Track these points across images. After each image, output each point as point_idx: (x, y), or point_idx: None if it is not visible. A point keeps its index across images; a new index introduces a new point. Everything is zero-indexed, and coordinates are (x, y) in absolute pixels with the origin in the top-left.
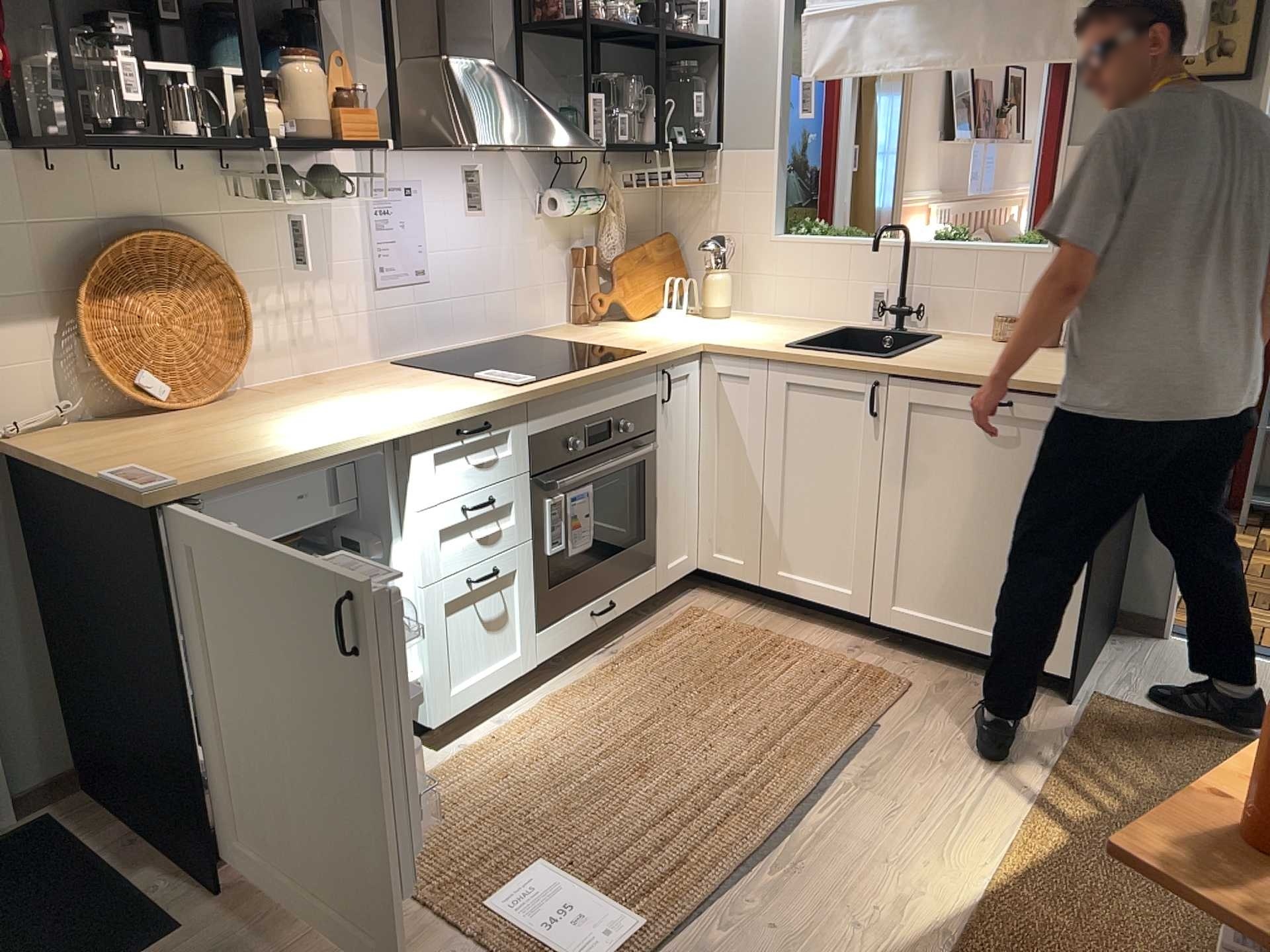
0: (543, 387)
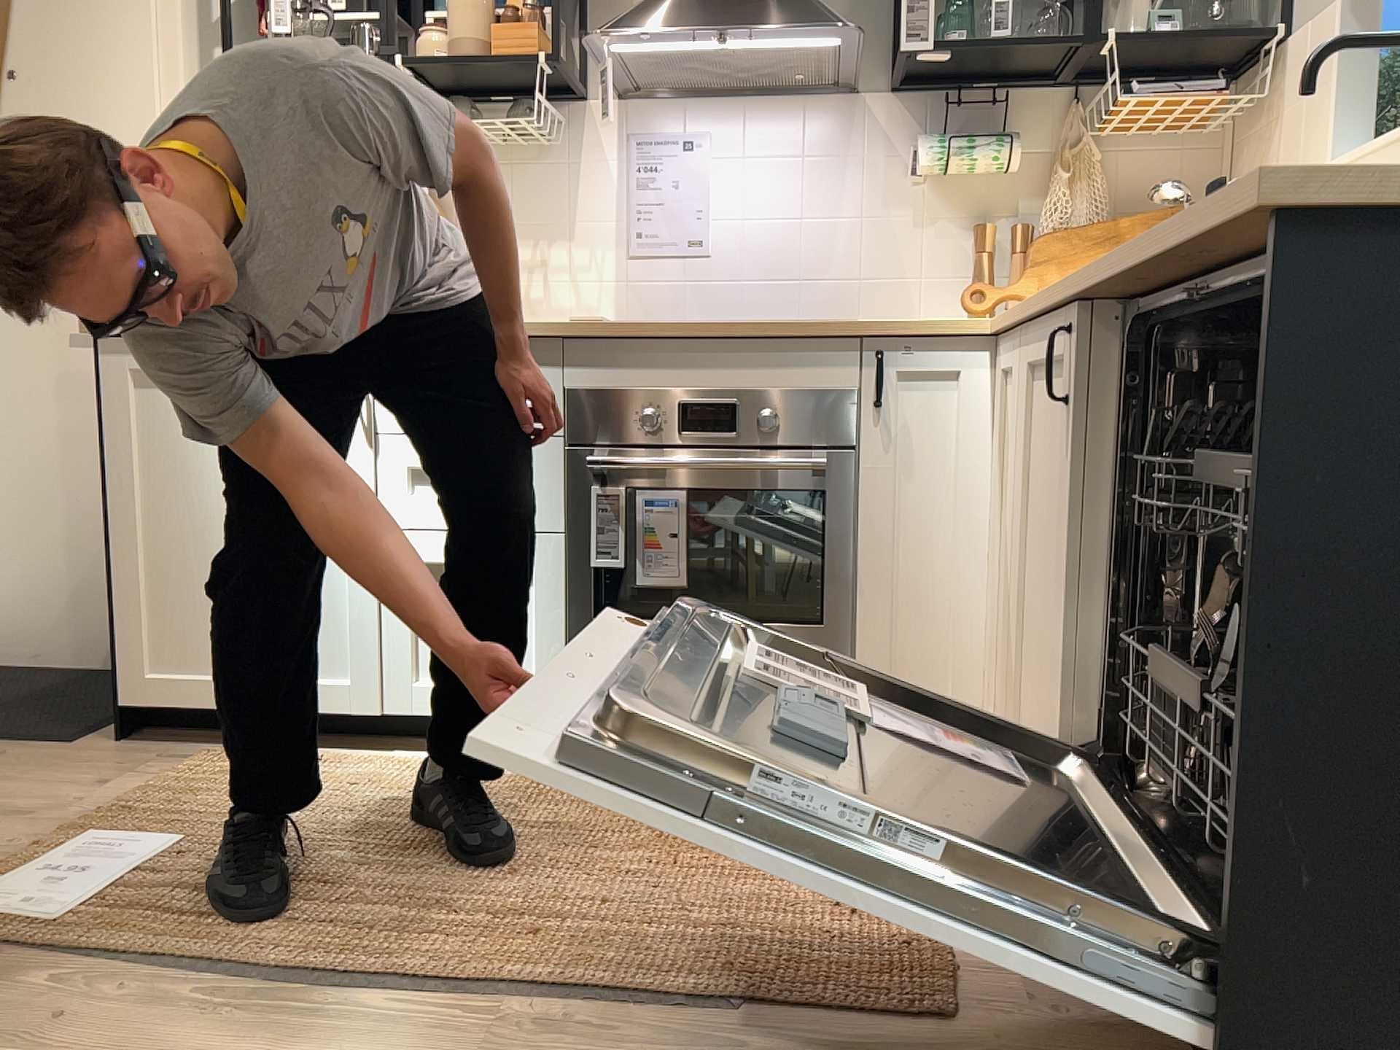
0: (585, 323)
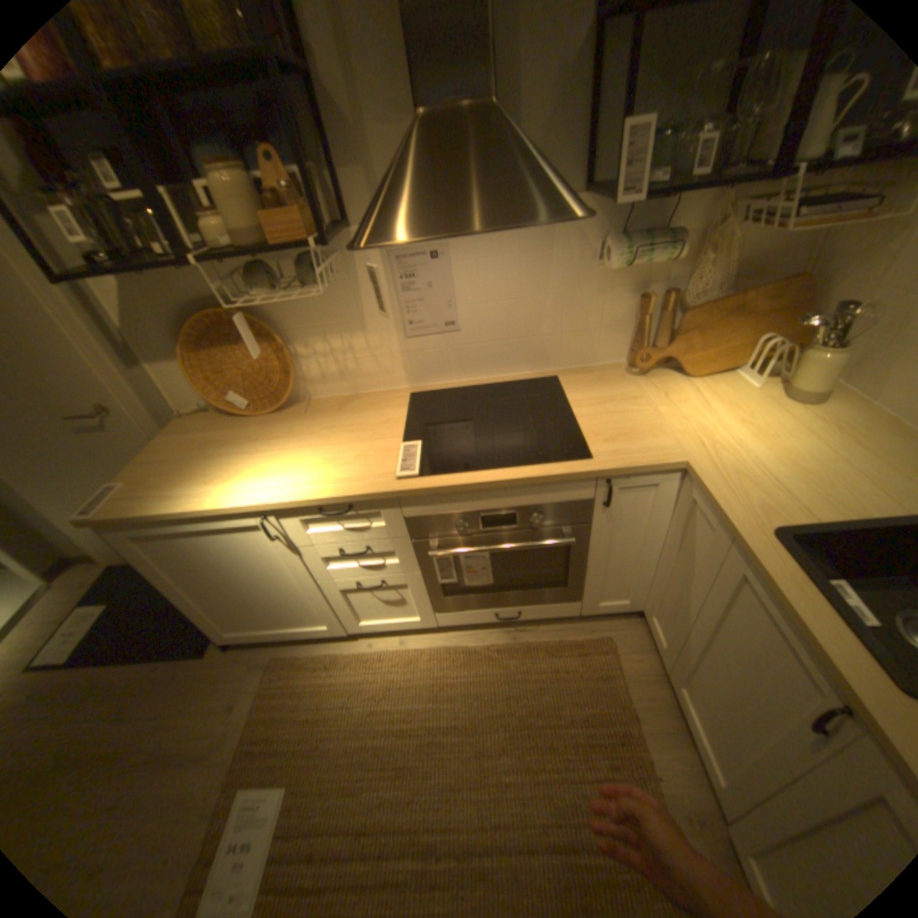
0: (410, 489)
